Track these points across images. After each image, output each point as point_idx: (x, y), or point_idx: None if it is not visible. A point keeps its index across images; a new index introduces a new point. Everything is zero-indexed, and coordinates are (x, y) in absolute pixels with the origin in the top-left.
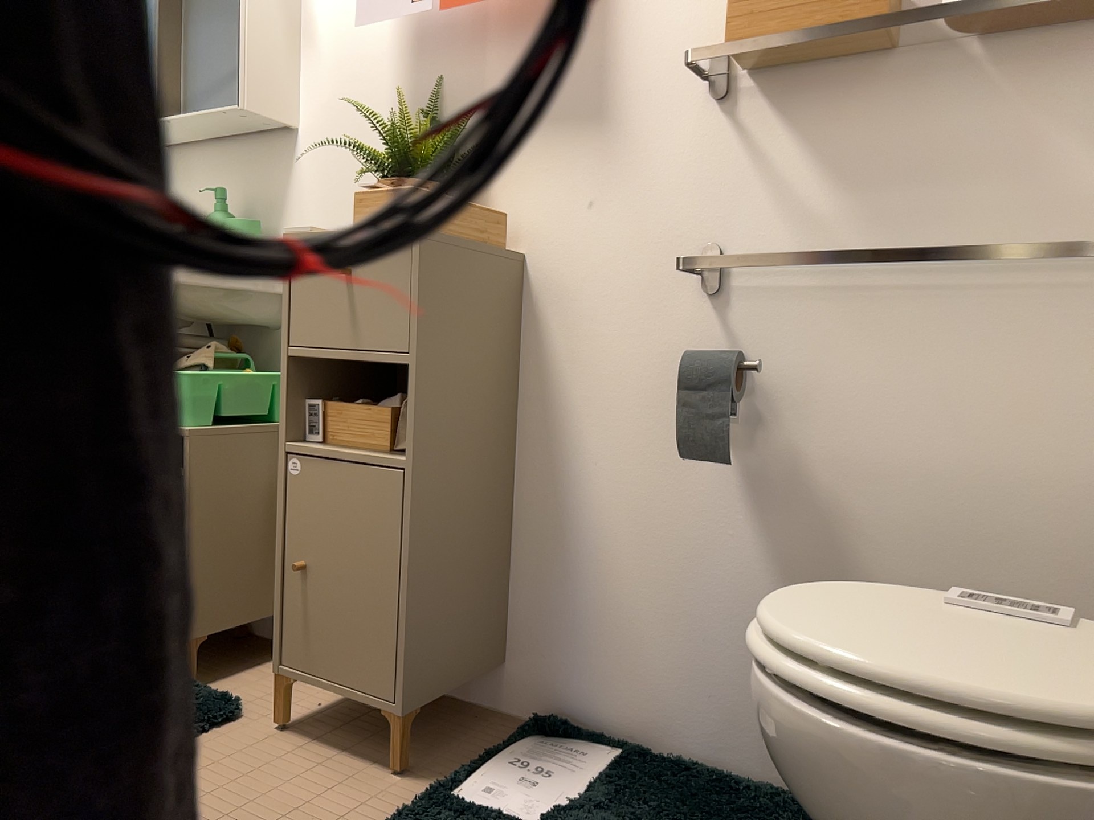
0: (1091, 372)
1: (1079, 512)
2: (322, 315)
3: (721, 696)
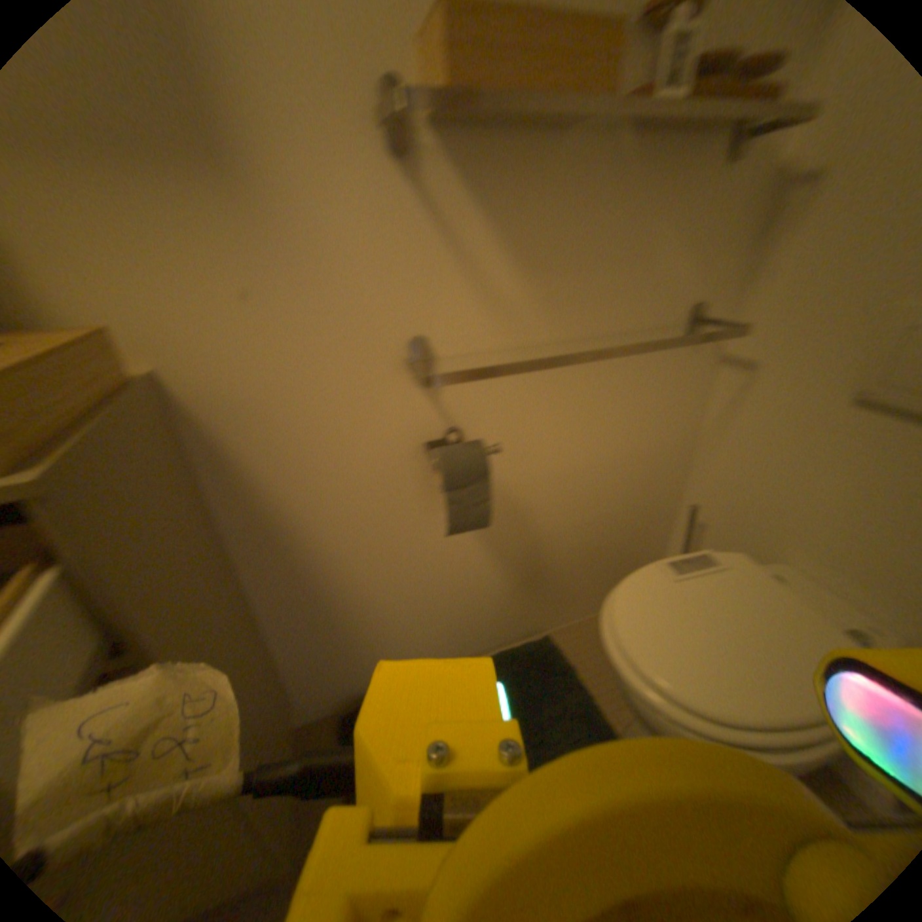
0: (669, 392)
1: (652, 465)
2: None
3: (473, 630)
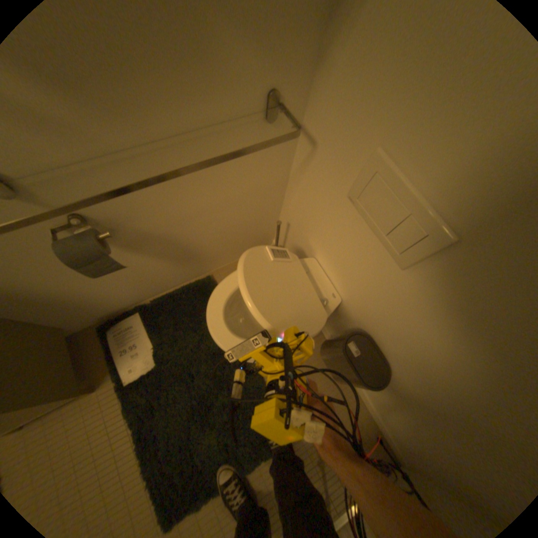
0: (251, 158)
1: (250, 199)
2: None
3: (157, 284)
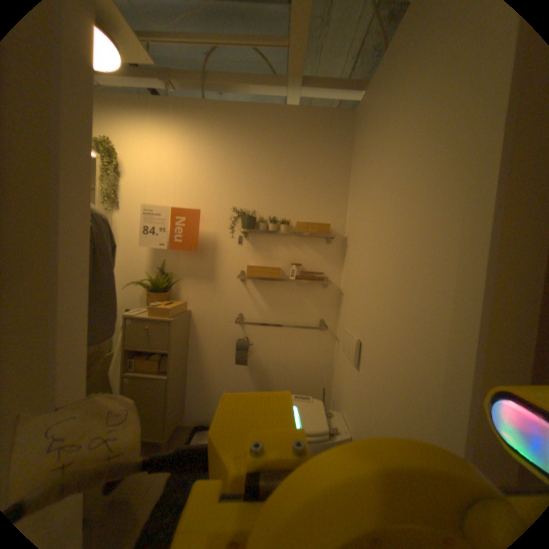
0: (314, 343)
1: (312, 369)
2: (136, 338)
3: None
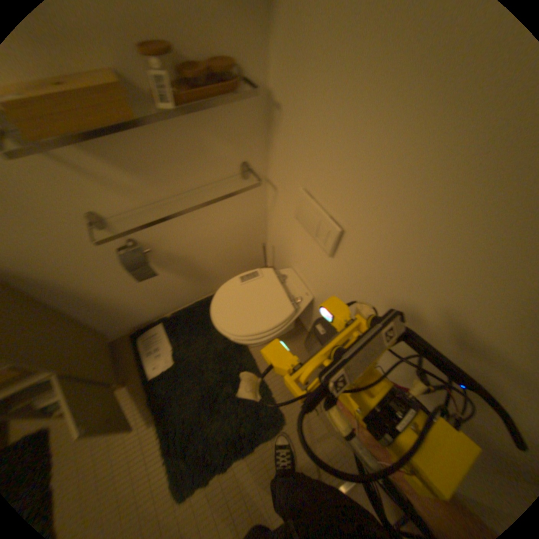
0: (236, 201)
1: (240, 229)
2: None
3: (175, 300)
